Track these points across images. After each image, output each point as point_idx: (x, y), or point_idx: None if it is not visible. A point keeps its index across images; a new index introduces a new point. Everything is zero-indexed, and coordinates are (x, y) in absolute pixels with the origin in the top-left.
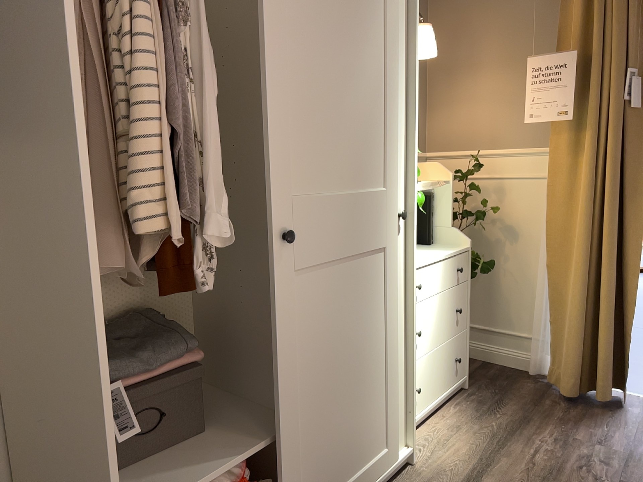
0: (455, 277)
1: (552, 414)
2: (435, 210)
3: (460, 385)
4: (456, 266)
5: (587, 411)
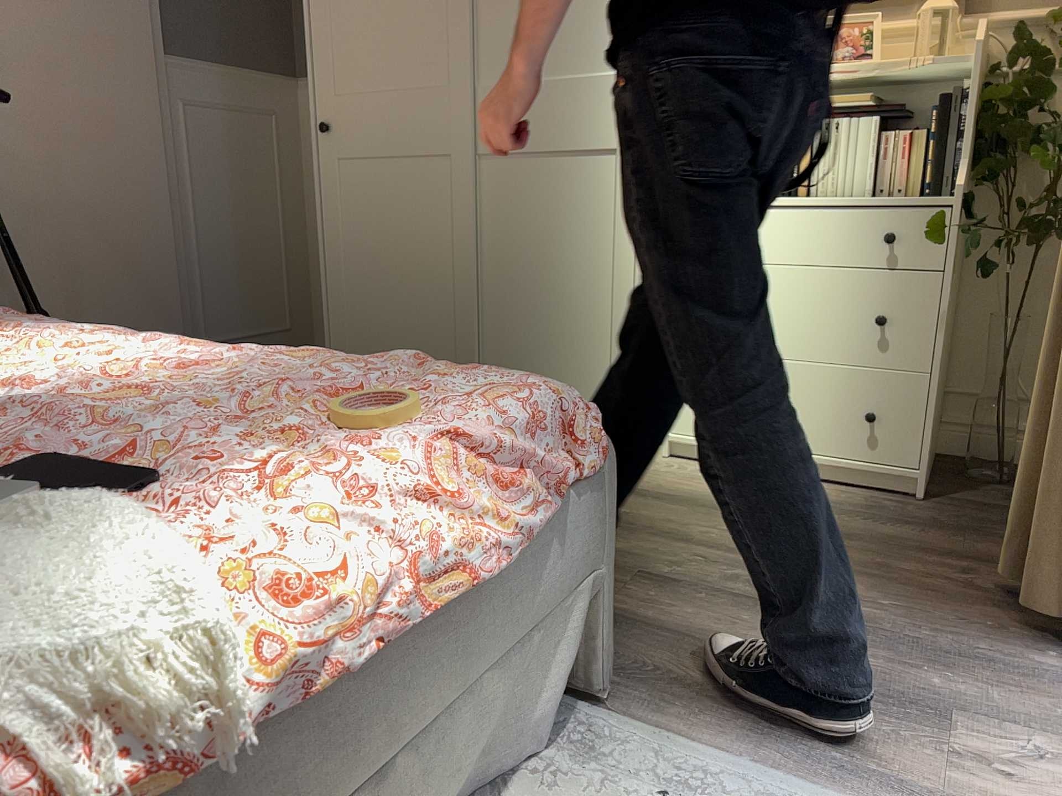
0: (875, 249)
1: (900, 565)
2: (962, 125)
3: (899, 480)
4: (878, 229)
5: (970, 605)
